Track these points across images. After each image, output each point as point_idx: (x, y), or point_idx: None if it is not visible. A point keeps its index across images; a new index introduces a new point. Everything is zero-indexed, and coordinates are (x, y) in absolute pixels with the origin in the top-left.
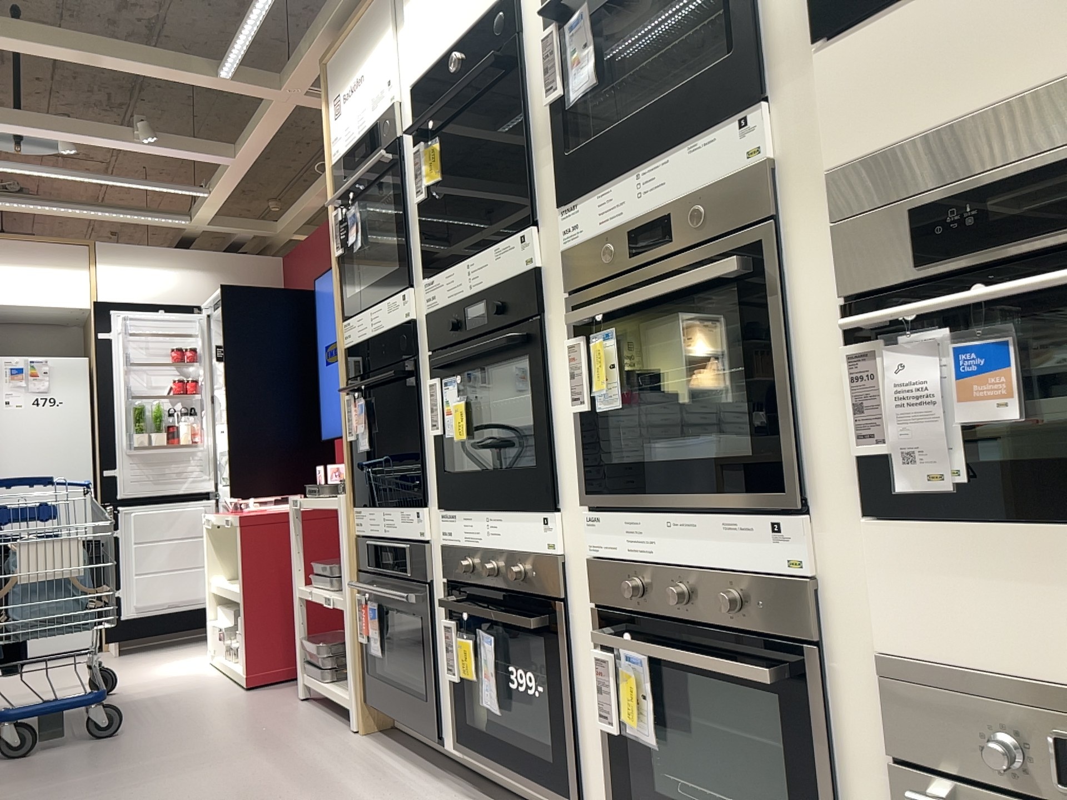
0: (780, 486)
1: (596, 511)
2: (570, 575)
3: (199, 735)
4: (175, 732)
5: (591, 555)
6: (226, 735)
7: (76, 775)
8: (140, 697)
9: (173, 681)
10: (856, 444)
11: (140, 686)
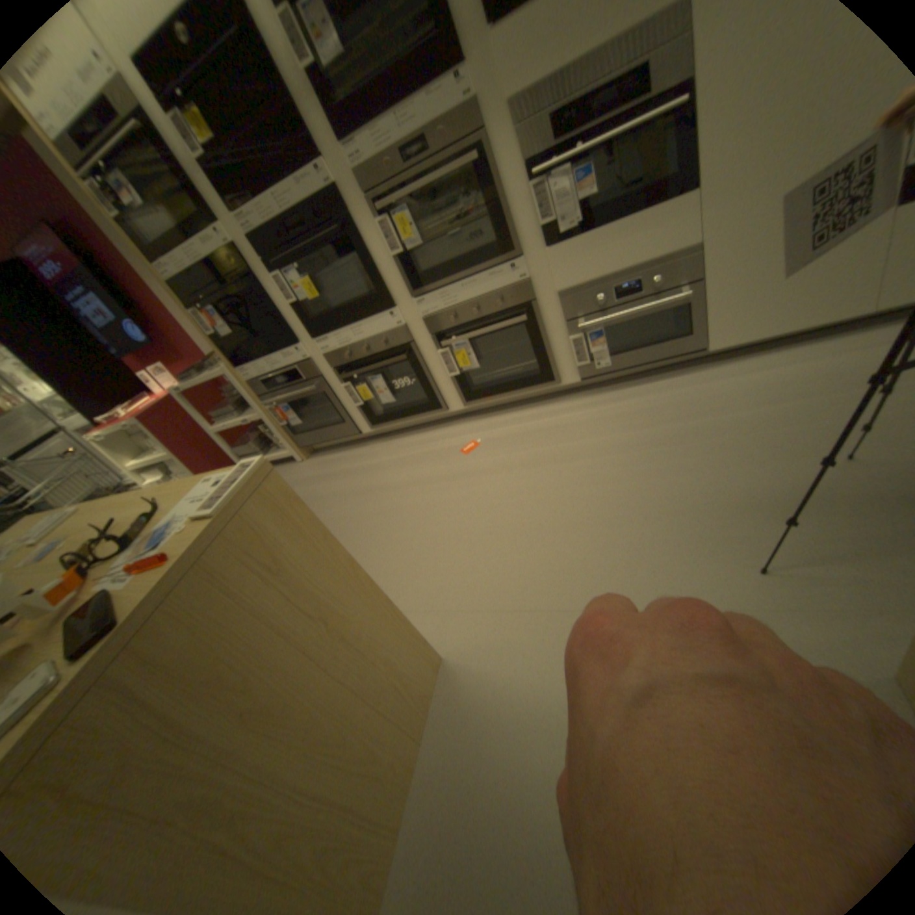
0: (511, 247)
1: (420, 294)
2: (412, 328)
3: None
4: None
5: (422, 314)
6: None
7: None
8: None
9: None
10: (540, 218)
11: None
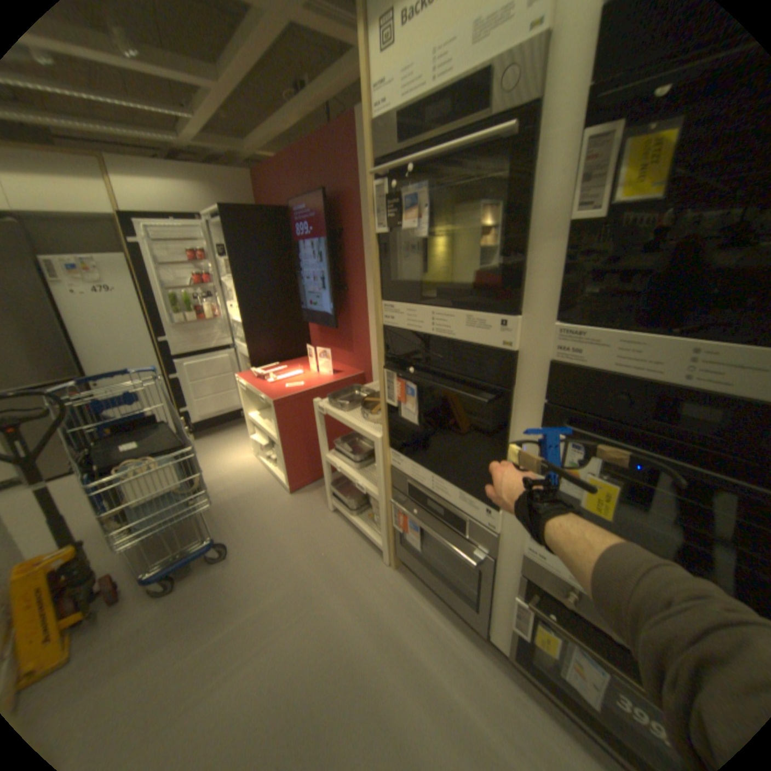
0: None
1: None
2: None
3: (282, 563)
4: (264, 556)
5: None
6: (300, 564)
7: (215, 628)
8: (225, 502)
9: (239, 480)
10: None
11: (219, 485)
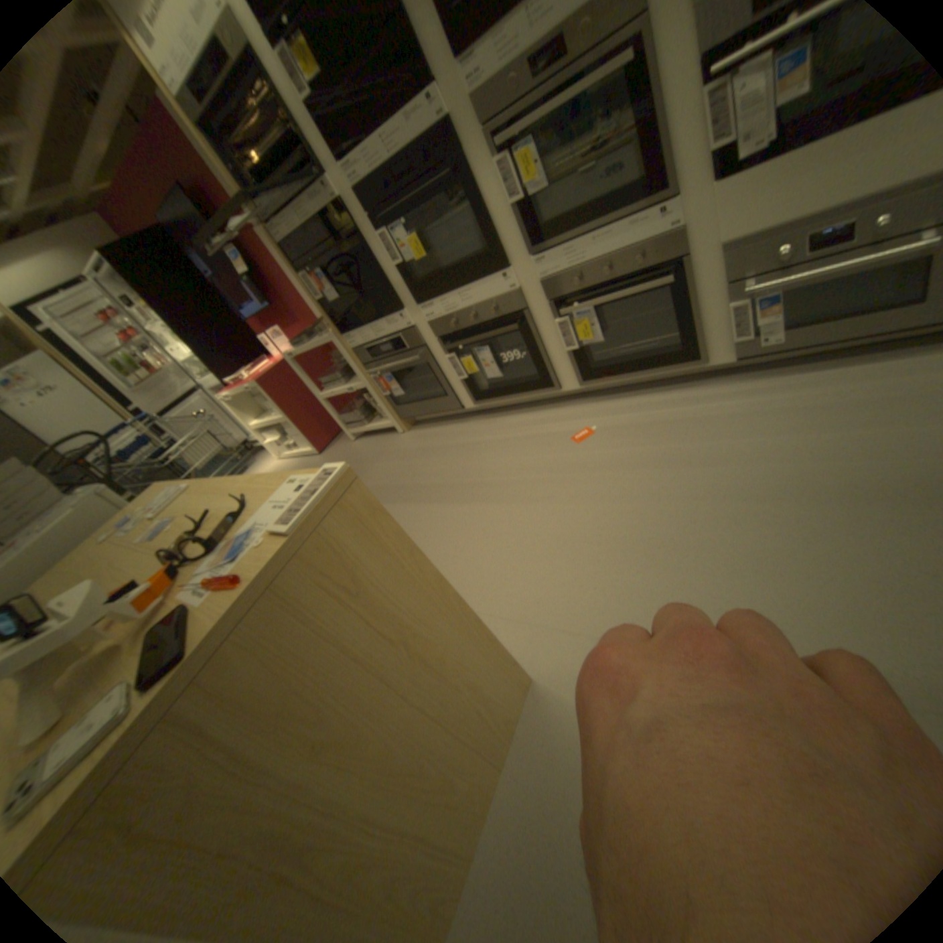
0: (665, 184)
1: (540, 251)
2: (527, 292)
3: None
4: None
5: (540, 276)
6: None
7: None
8: None
9: None
10: (712, 141)
11: None
